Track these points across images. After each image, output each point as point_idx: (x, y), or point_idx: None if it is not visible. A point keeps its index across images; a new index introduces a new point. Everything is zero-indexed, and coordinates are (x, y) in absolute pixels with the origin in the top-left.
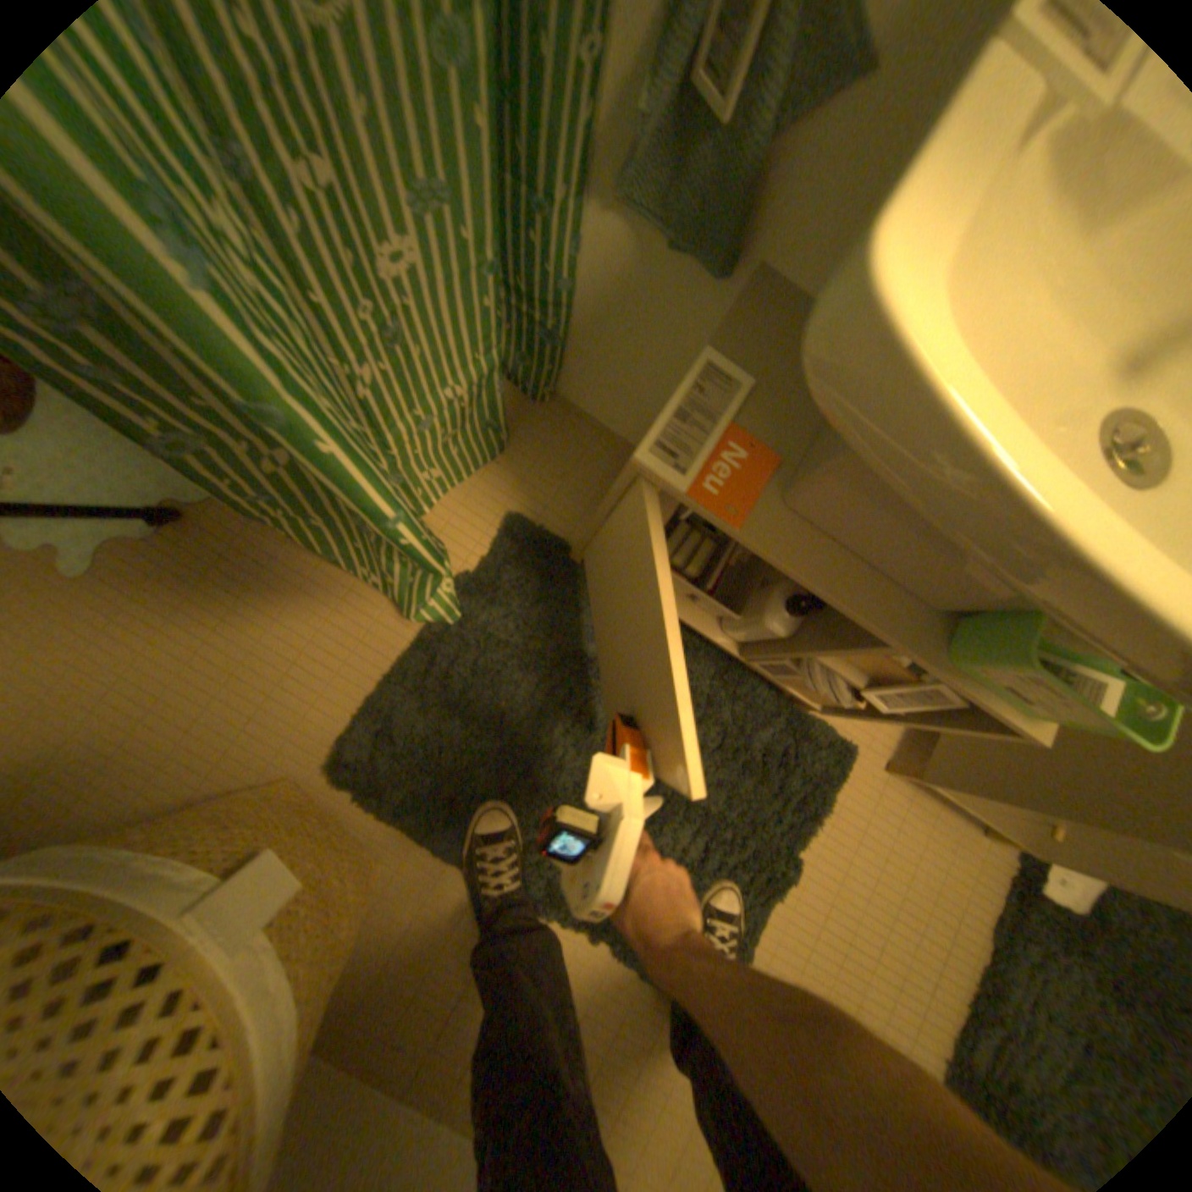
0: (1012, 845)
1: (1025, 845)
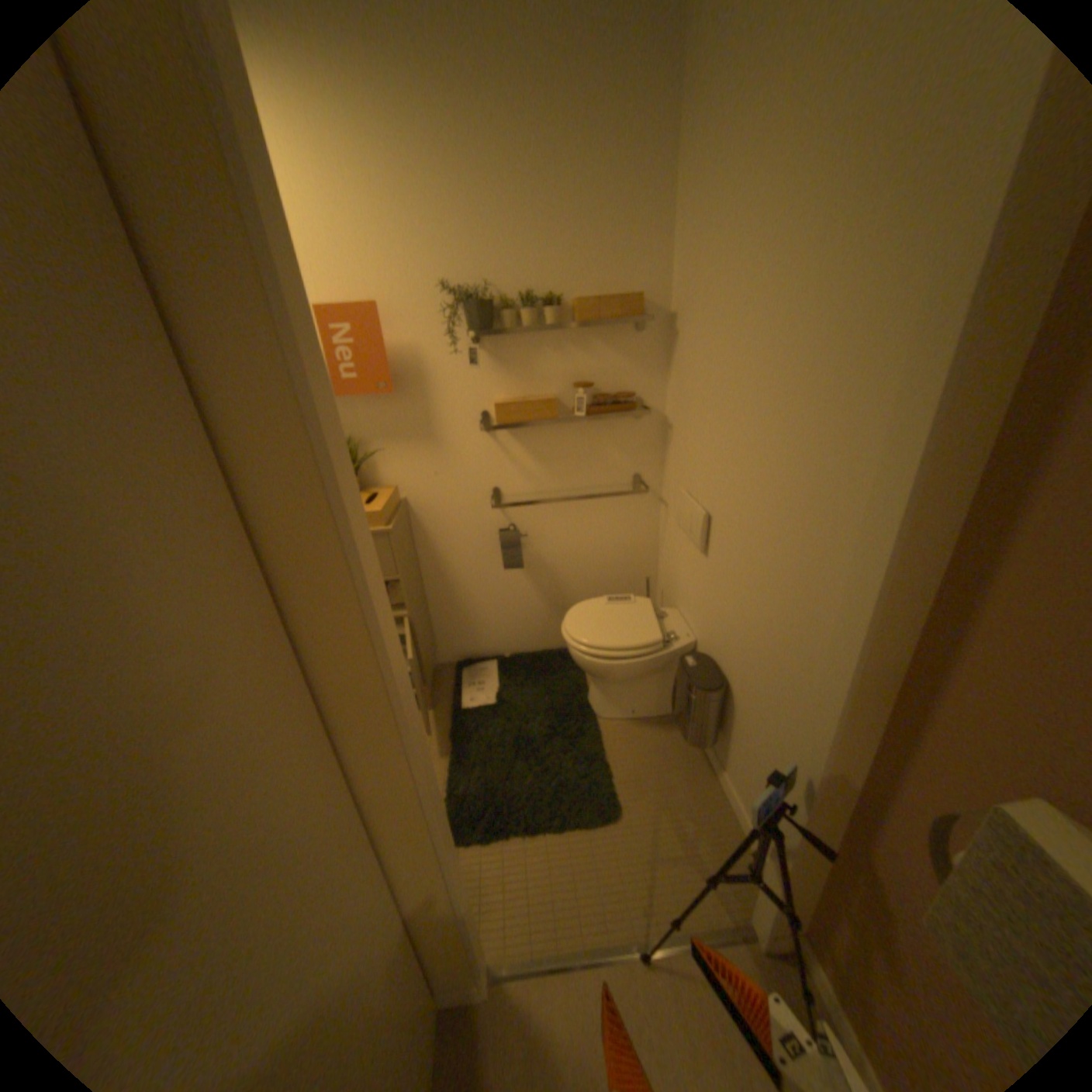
0: (443, 707)
1: (451, 703)
